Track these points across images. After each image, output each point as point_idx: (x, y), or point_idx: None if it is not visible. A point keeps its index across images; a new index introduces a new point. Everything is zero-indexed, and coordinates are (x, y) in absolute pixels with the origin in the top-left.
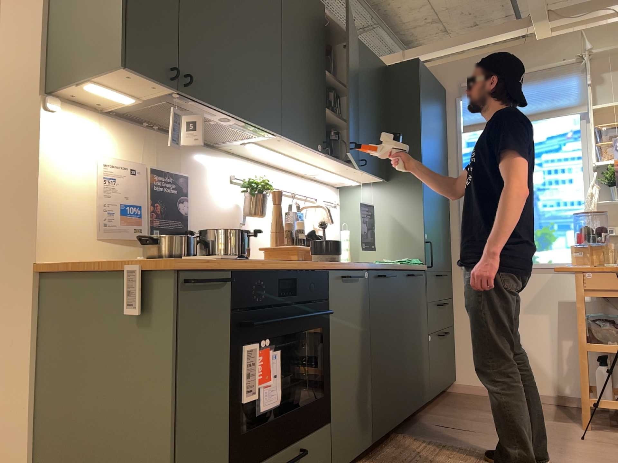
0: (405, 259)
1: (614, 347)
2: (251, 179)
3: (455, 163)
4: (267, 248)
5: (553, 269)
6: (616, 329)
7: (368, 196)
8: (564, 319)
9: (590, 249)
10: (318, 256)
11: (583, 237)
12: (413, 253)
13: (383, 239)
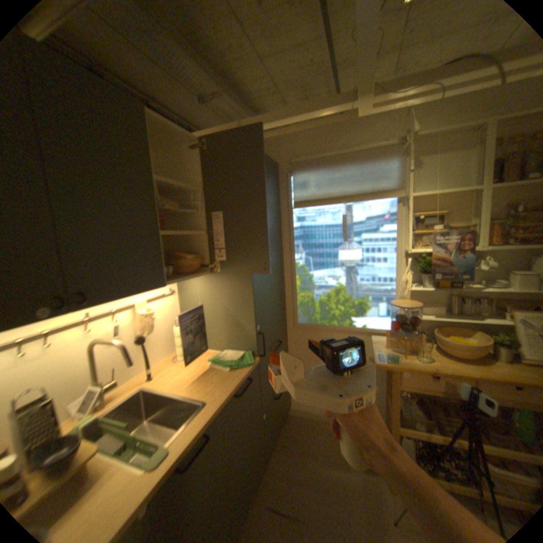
0: (237, 359)
1: (424, 436)
2: None
3: (288, 235)
4: None
5: (366, 333)
6: (423, 411)
7: (201, 285)
8: None
9: (406, 339)
10: None
11: (398, 323)
12: (246, 345)
13: (218, 328)
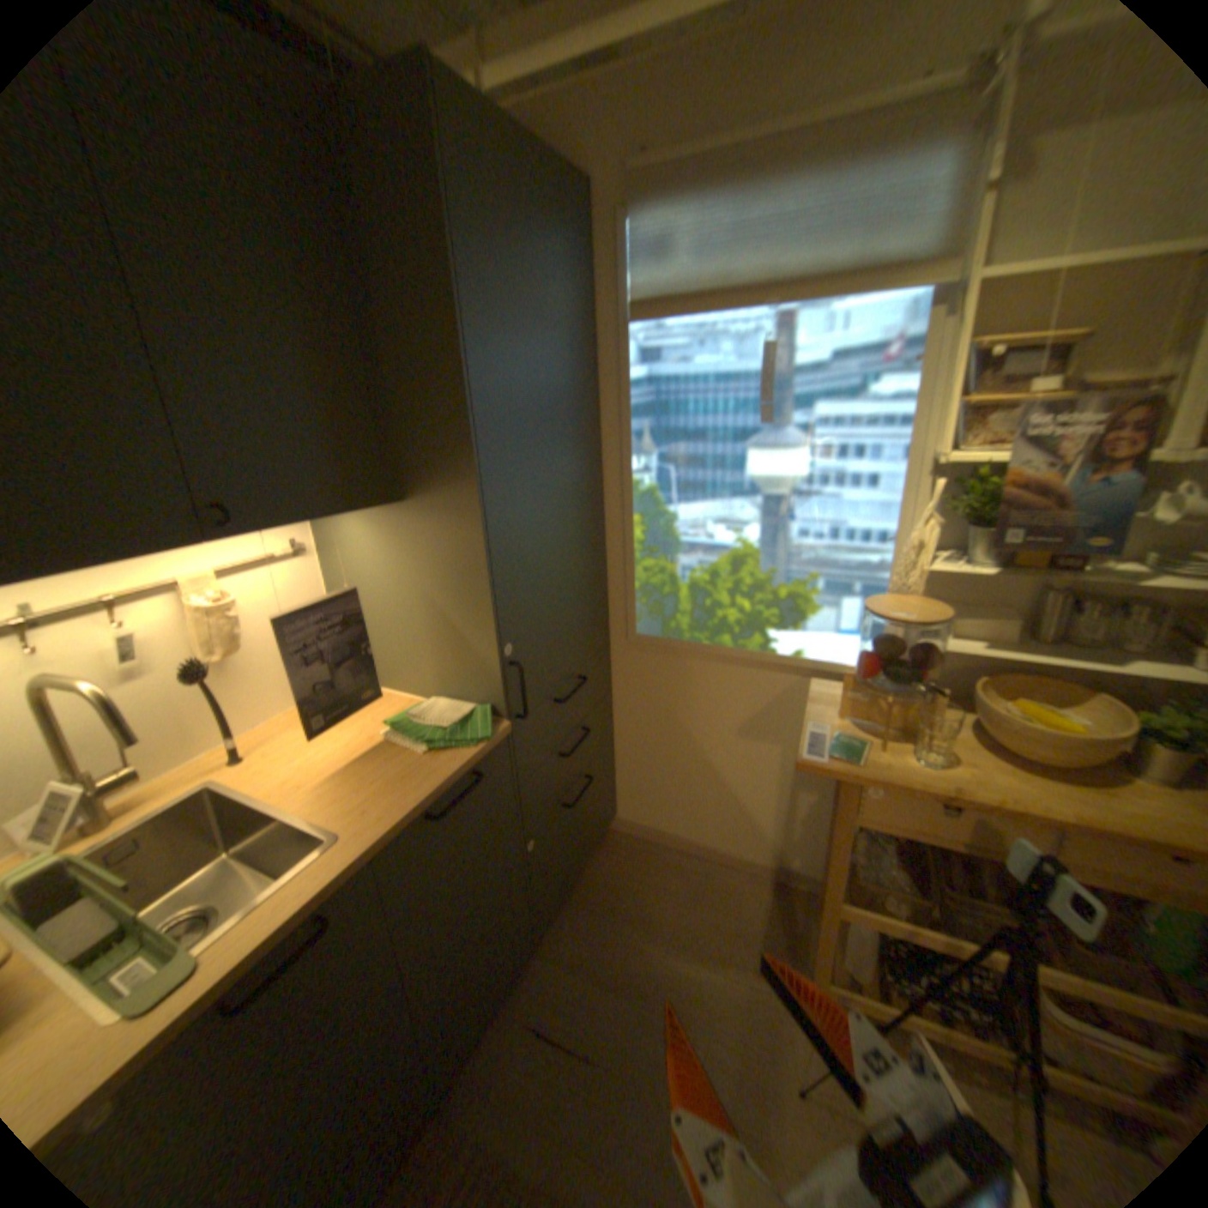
0: (452, 723)
1: (900, 929)
2: None
3: (616, 404)
4: None
5: (802, 670)
6: (911, 873)
7: (368, 534)
8: None
9: (892, 702)
10: None
11: (881, 657)
12: (480, 689)
13: (416, 643)
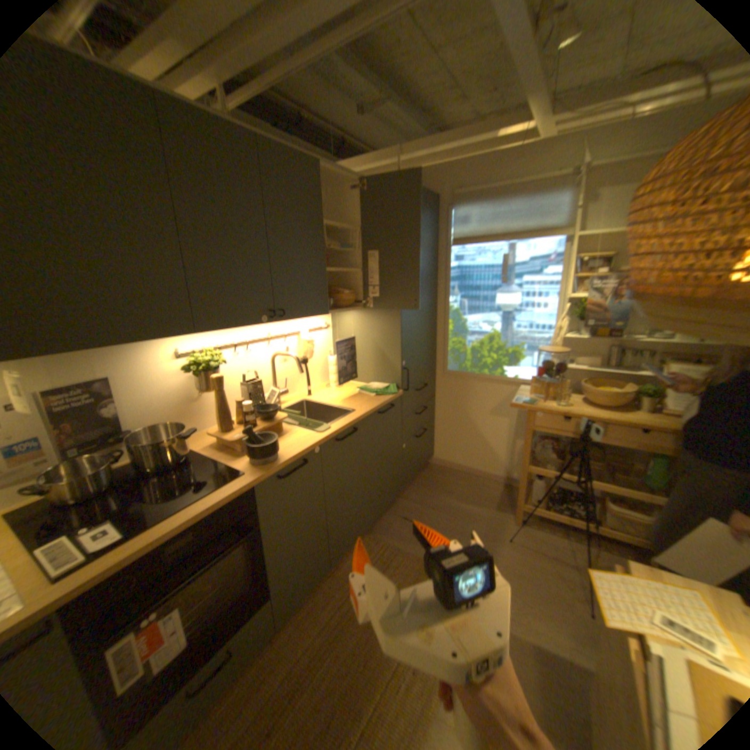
0: (382, 388)
1: (551, 474)
2: (196, 355)
3: (444, 275)
4: (213, 436)
5: (518, 383)
6: (557, 455)
7: (354, 320)
8: (520, 425)
9: (548, 385)
10: (250, 460)
11: (545, 370)
12: (391, 378)
13: (367, 361)
